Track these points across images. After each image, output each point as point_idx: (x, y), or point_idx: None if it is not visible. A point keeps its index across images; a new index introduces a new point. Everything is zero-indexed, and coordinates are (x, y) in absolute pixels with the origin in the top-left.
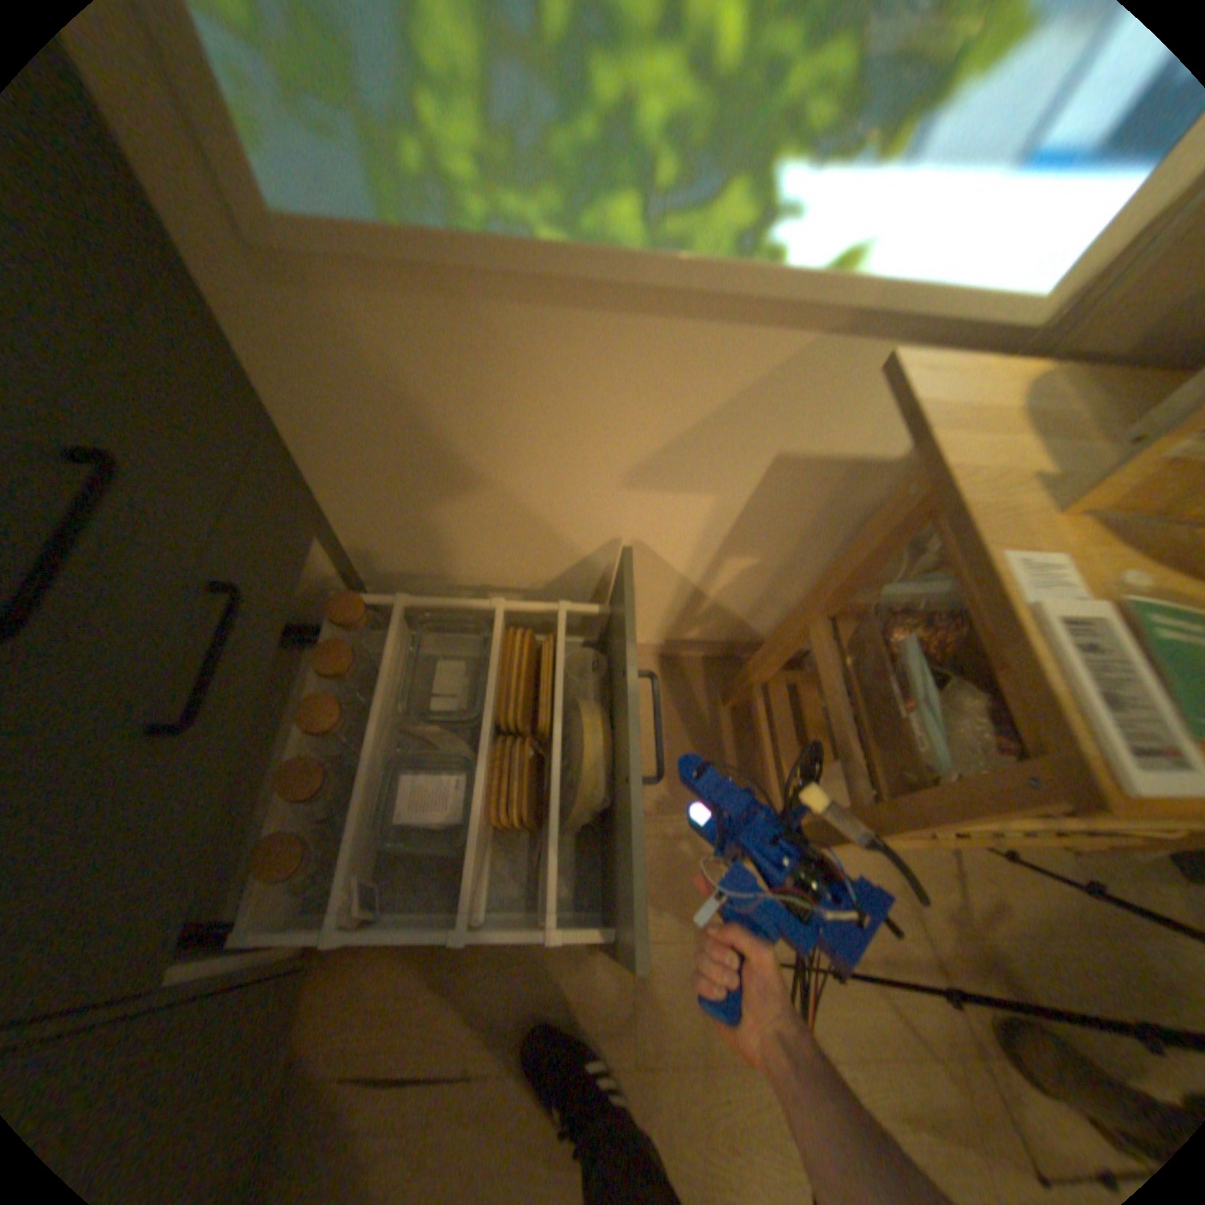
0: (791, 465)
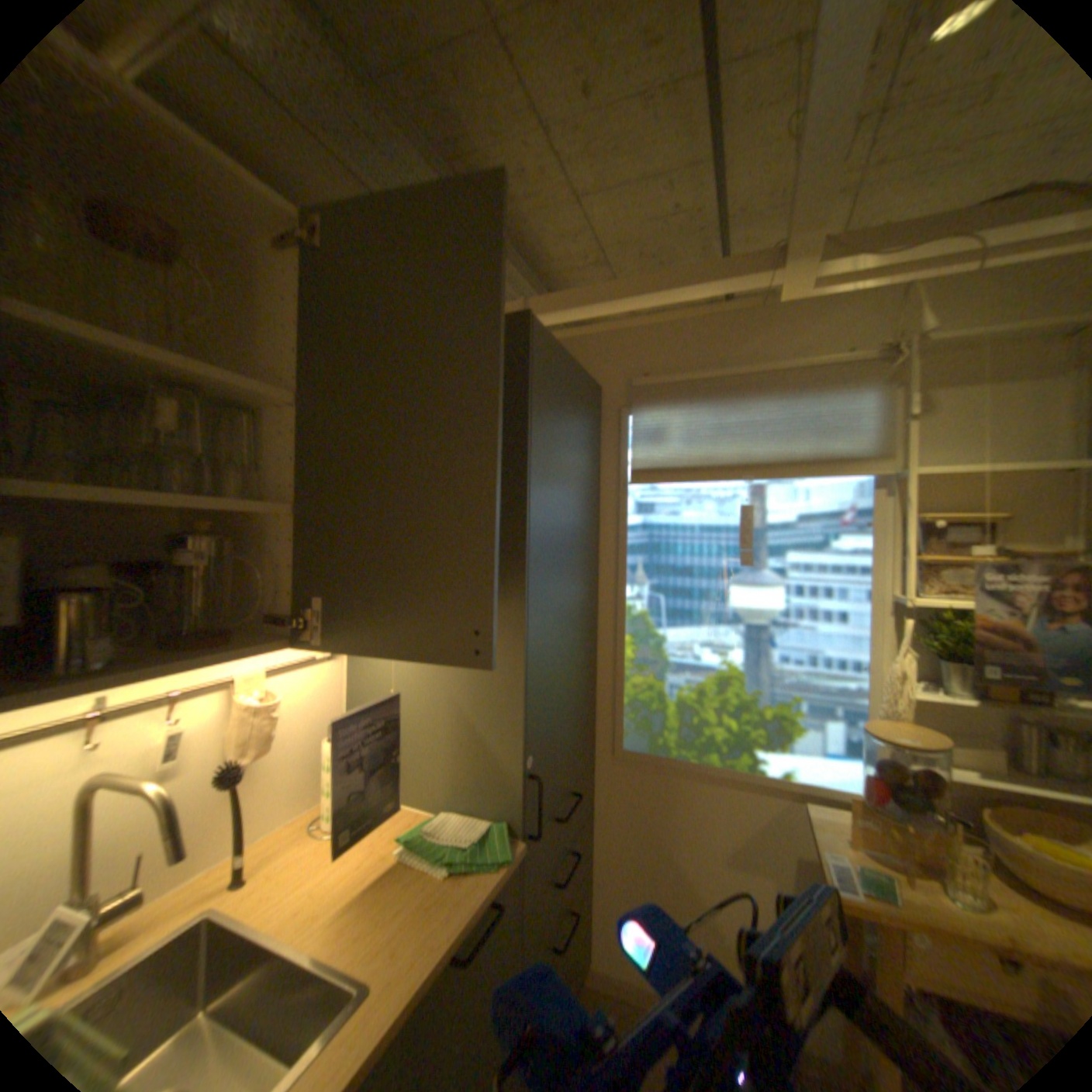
0: (808, 868)
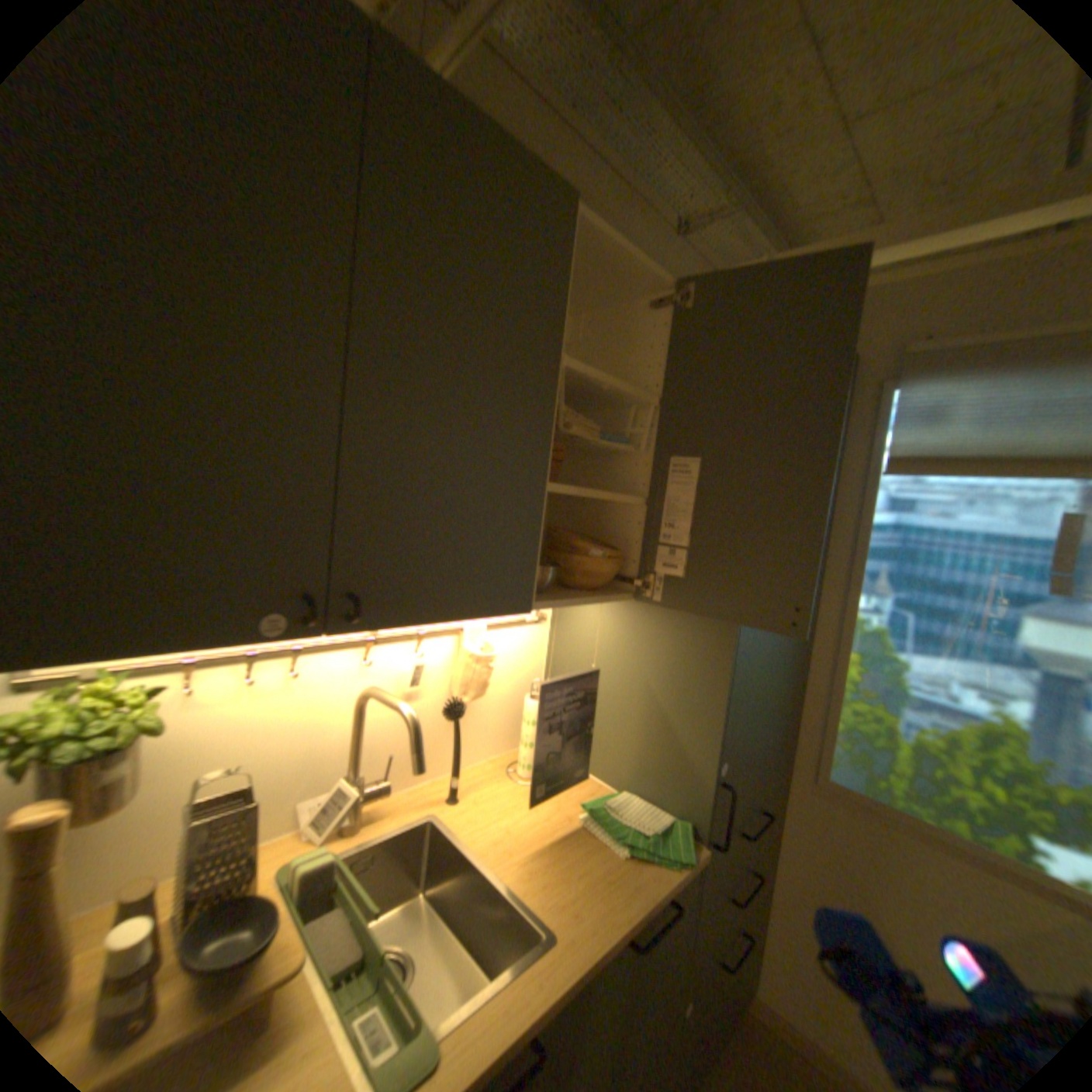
0: None
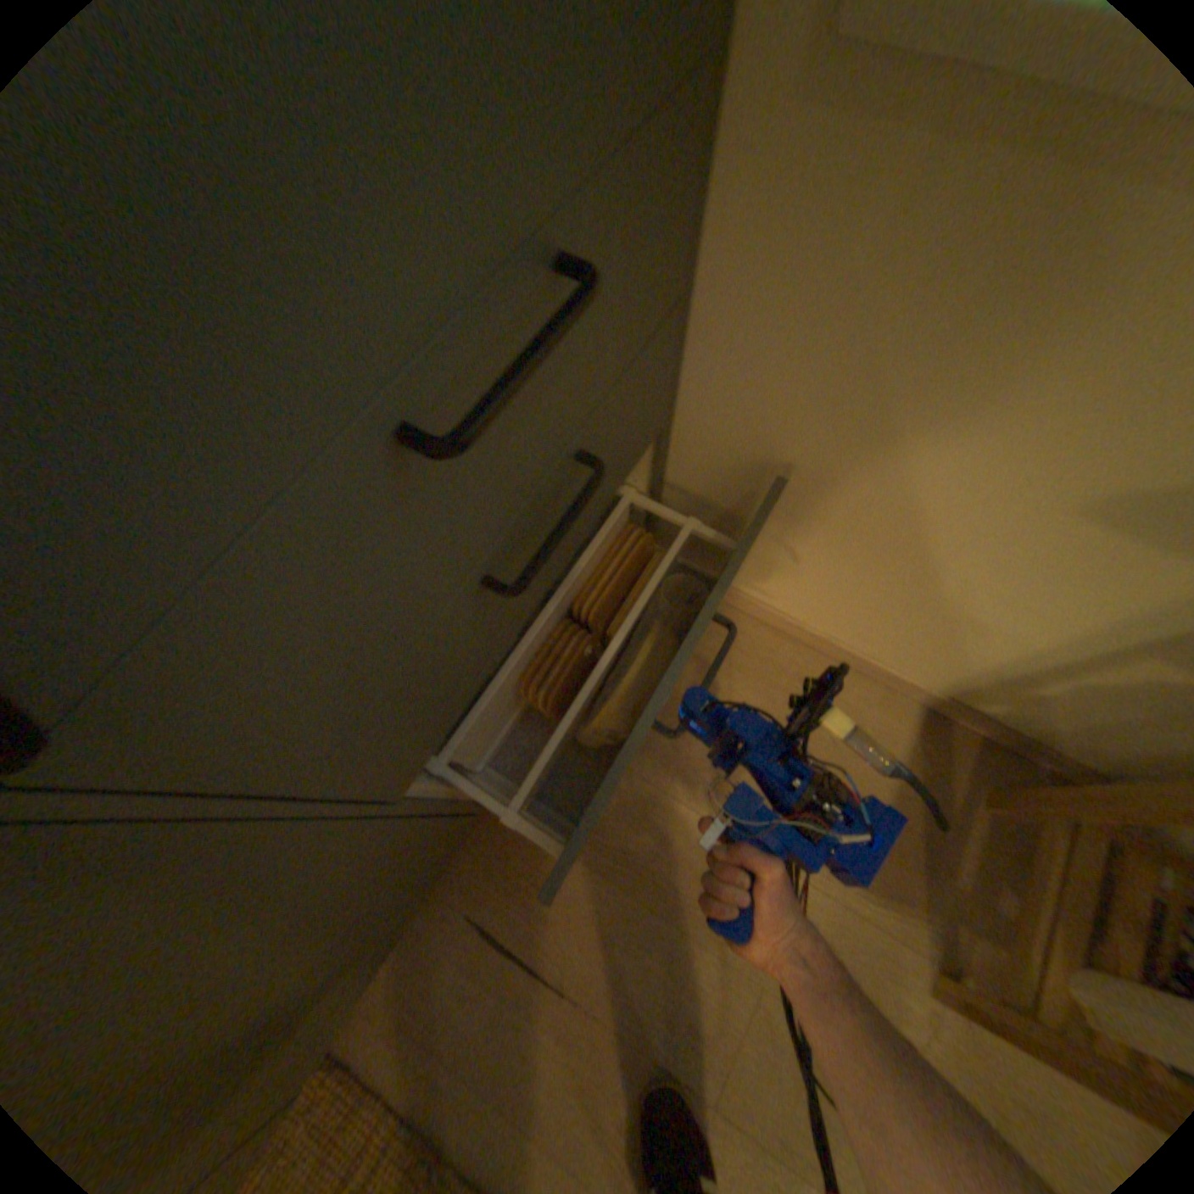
0: None
